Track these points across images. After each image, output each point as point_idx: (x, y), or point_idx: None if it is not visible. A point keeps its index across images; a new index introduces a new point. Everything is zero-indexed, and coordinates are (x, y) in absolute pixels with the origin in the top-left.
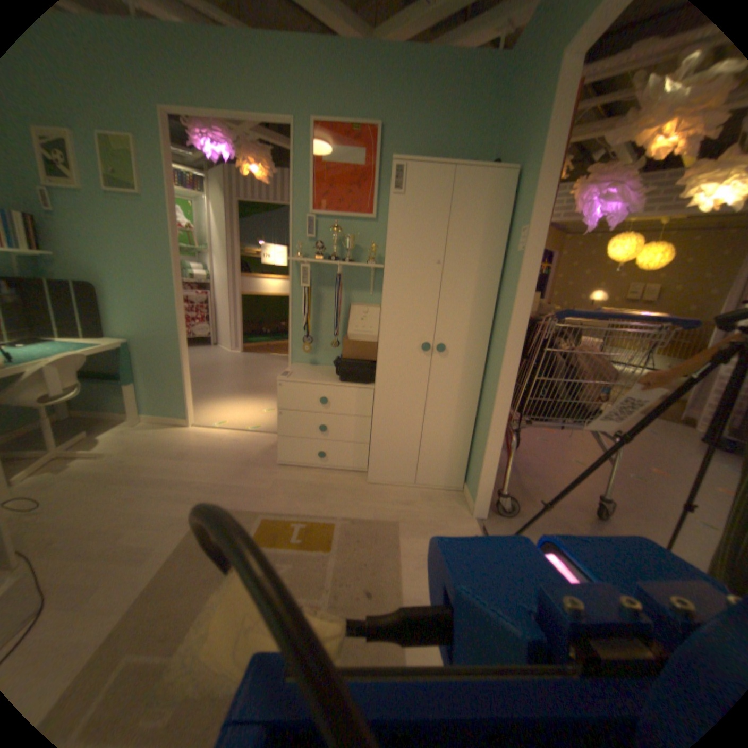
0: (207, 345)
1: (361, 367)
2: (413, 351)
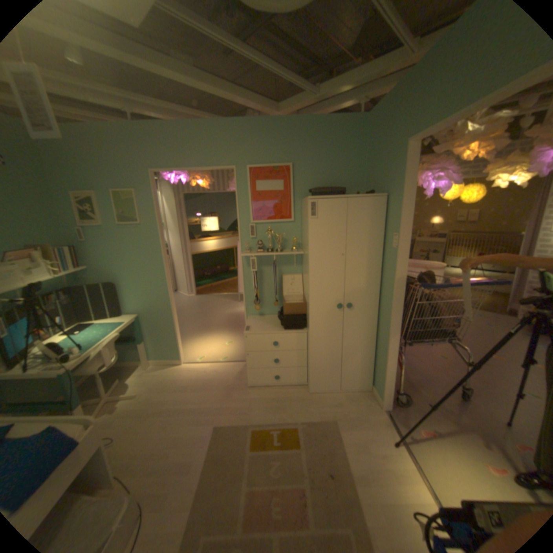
0: None
1: (297, 319)
2: (331, 309)
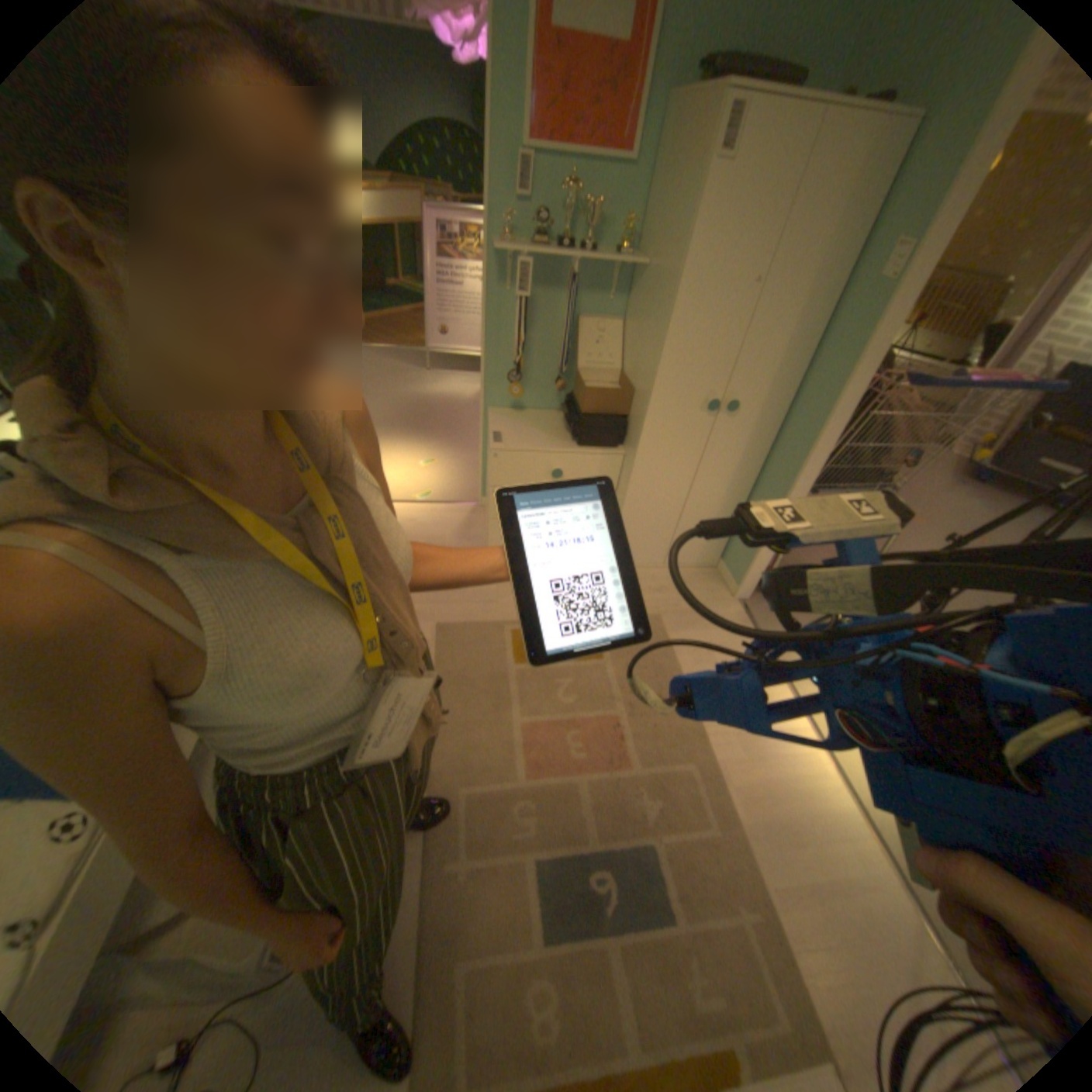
0: None
1: (610, 426)
2: (695, 410)
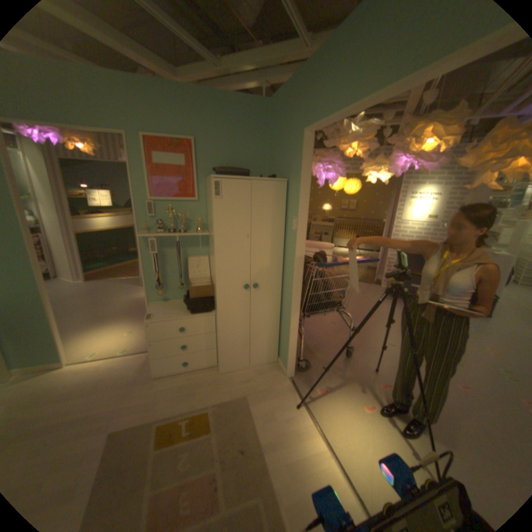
0: (47, 279)
1: (205, 302)
2: (239, 290)
